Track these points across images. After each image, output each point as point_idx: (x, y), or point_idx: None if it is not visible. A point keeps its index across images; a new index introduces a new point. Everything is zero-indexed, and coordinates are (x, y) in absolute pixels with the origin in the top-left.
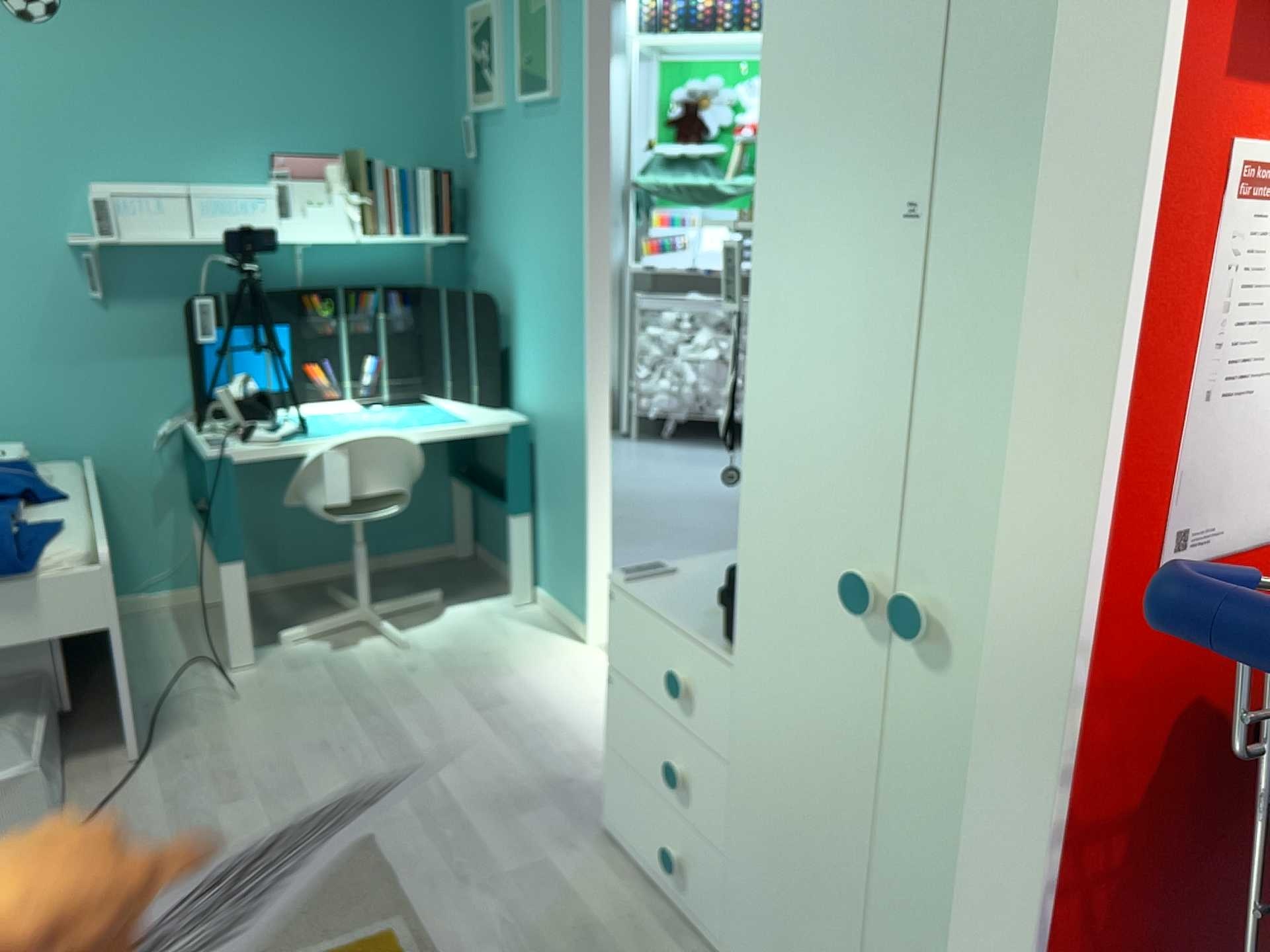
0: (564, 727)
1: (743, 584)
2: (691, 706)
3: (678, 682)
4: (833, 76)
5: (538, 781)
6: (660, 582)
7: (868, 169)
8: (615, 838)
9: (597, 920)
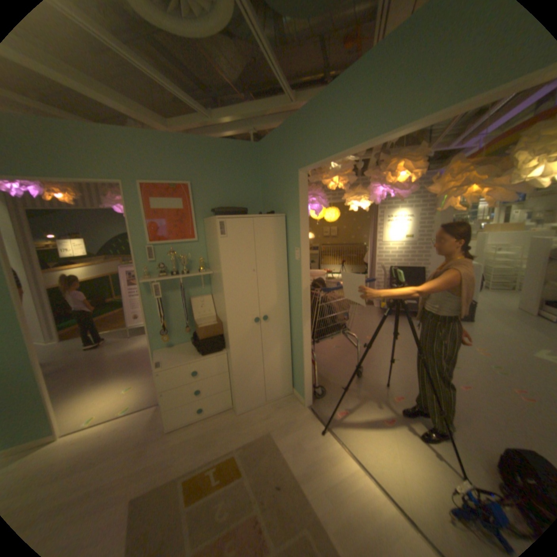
0: (106, 446)
1: (229, 334)
2: (197, 375)
3: (195, 372)
4: (237, 257)
5: (131, 451)
6: (165, 364)
7: (246, 268)
8: (171, 430)
9: (196, 435)
